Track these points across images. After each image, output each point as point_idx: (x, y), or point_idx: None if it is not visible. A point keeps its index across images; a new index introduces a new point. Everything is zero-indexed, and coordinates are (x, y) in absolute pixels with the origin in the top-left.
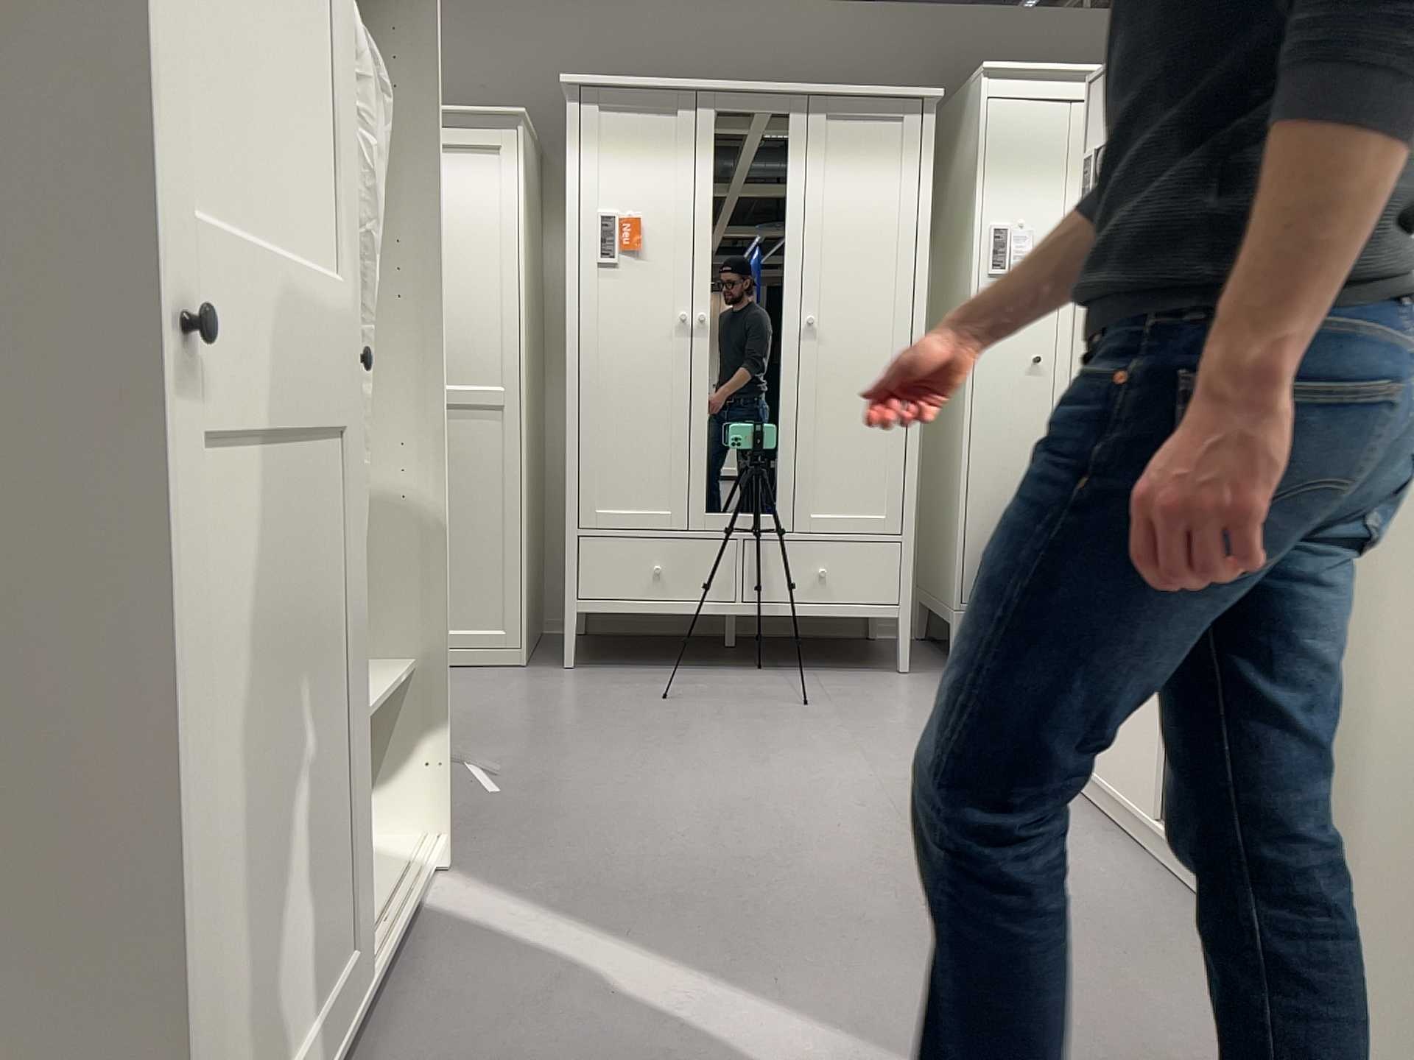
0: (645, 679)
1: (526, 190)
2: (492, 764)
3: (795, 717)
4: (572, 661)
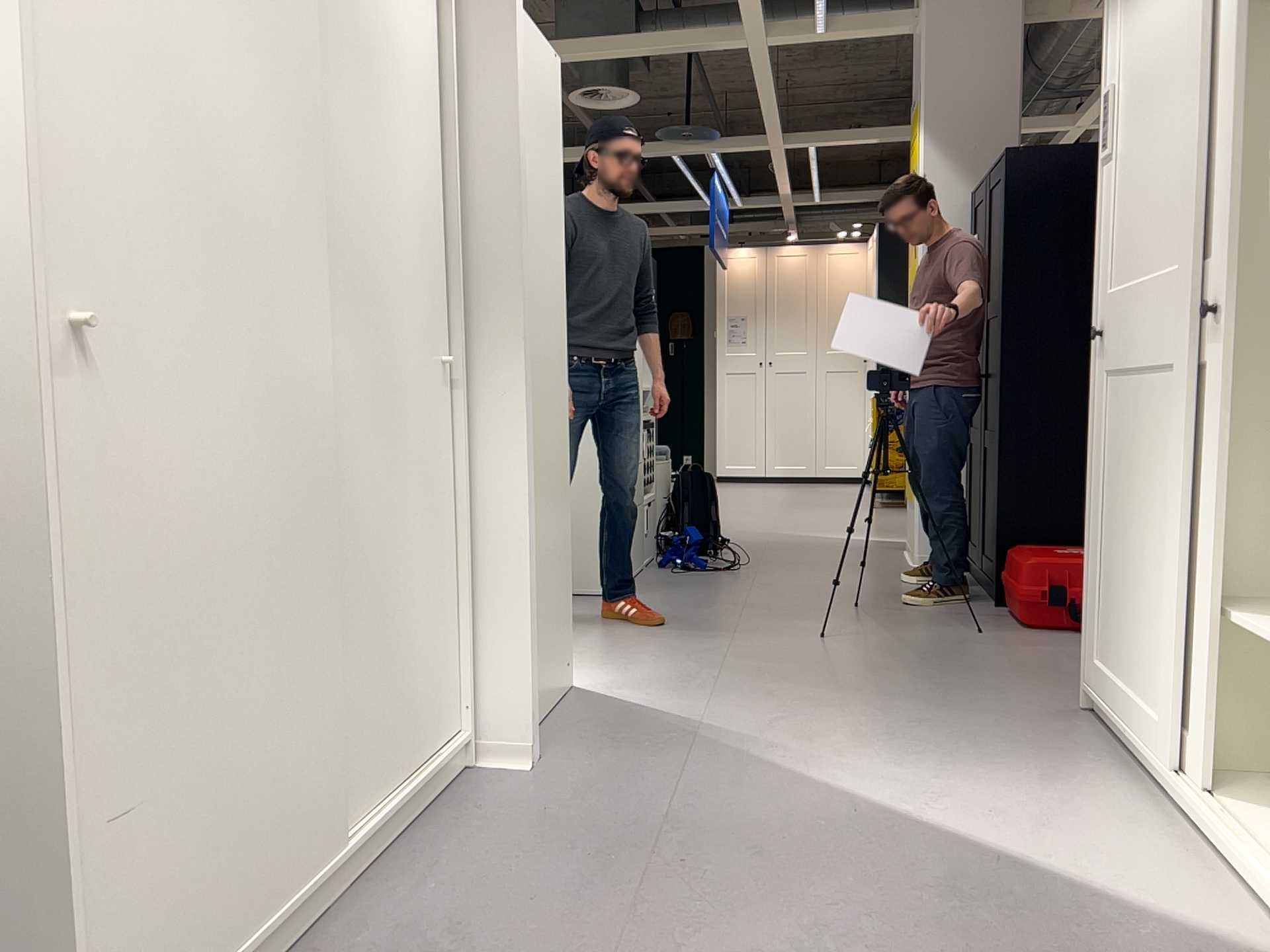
0: None
1: None
2: None
3: None
4: None
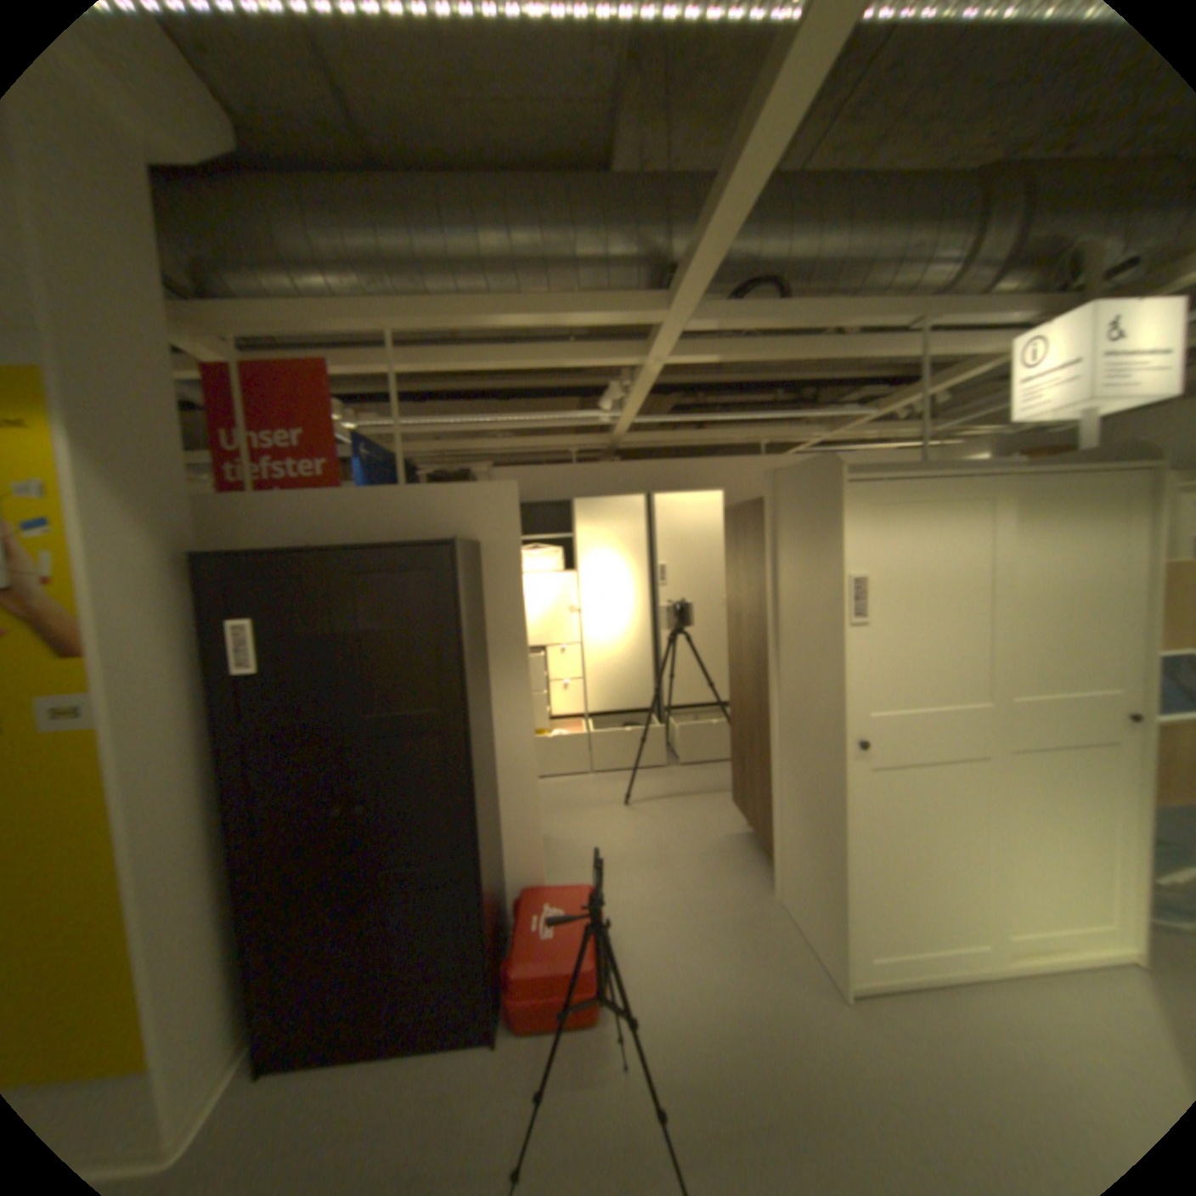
0: None
1: None
2: None
3: None
4: None
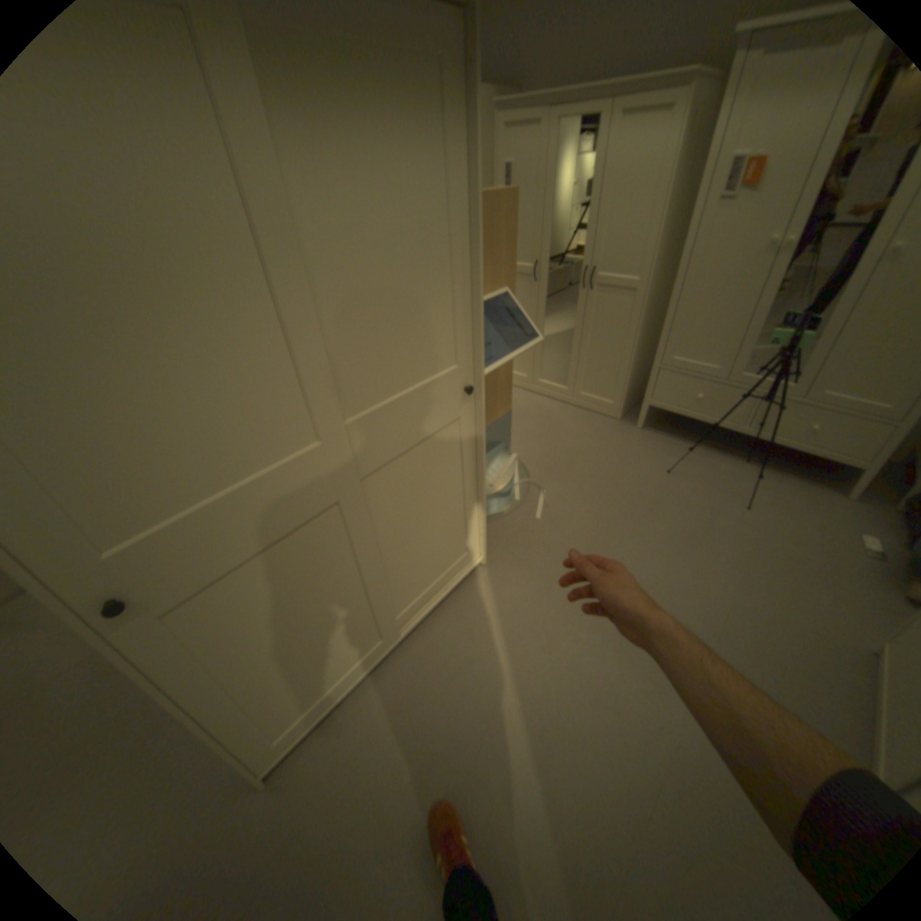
0: (671, 448)
1: (686, 135)
2: (553, 492)
3: (733, 515)
4: (645, 420)
